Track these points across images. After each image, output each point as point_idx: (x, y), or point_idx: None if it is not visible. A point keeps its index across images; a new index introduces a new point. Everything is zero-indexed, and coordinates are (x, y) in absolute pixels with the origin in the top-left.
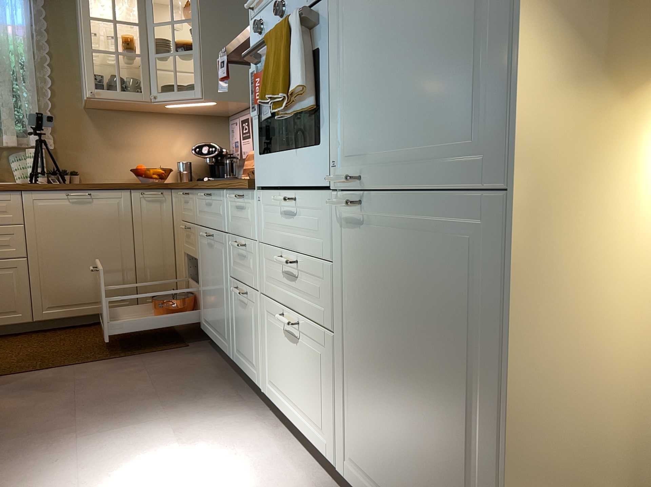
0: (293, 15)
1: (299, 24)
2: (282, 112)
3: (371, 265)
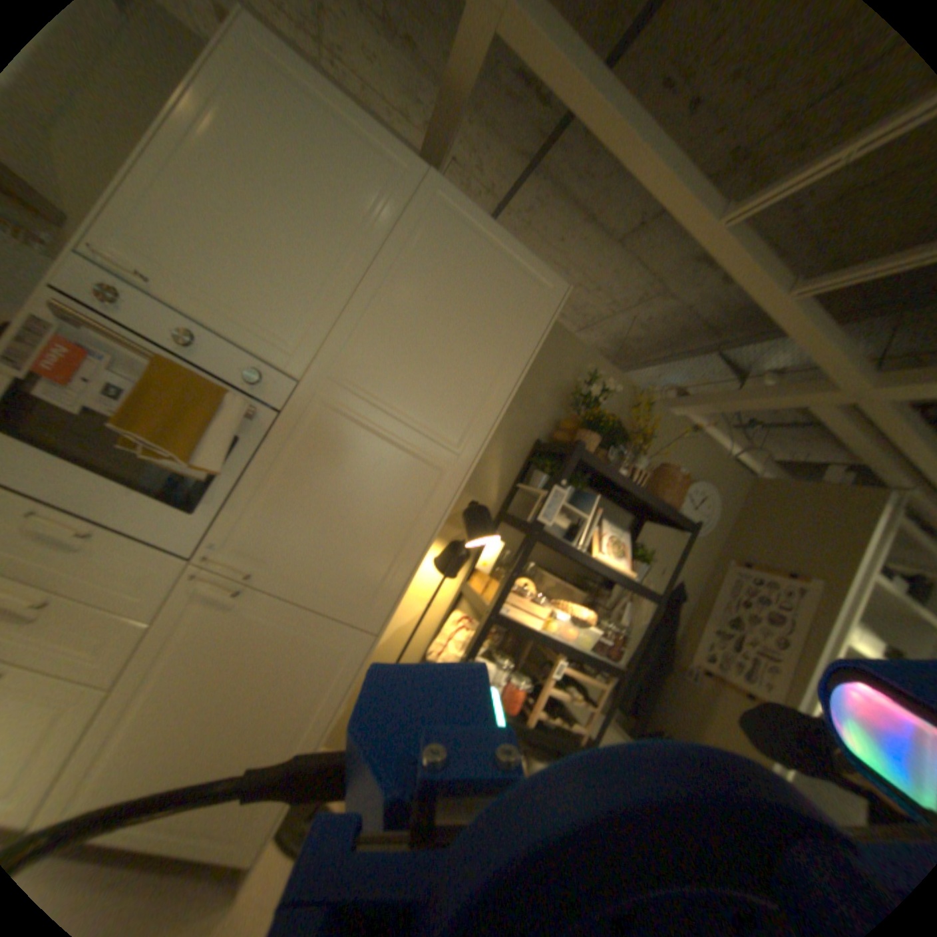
0: (230, 398)
1: (237, 415)
2: (139, 453)
3: (219, 641)
